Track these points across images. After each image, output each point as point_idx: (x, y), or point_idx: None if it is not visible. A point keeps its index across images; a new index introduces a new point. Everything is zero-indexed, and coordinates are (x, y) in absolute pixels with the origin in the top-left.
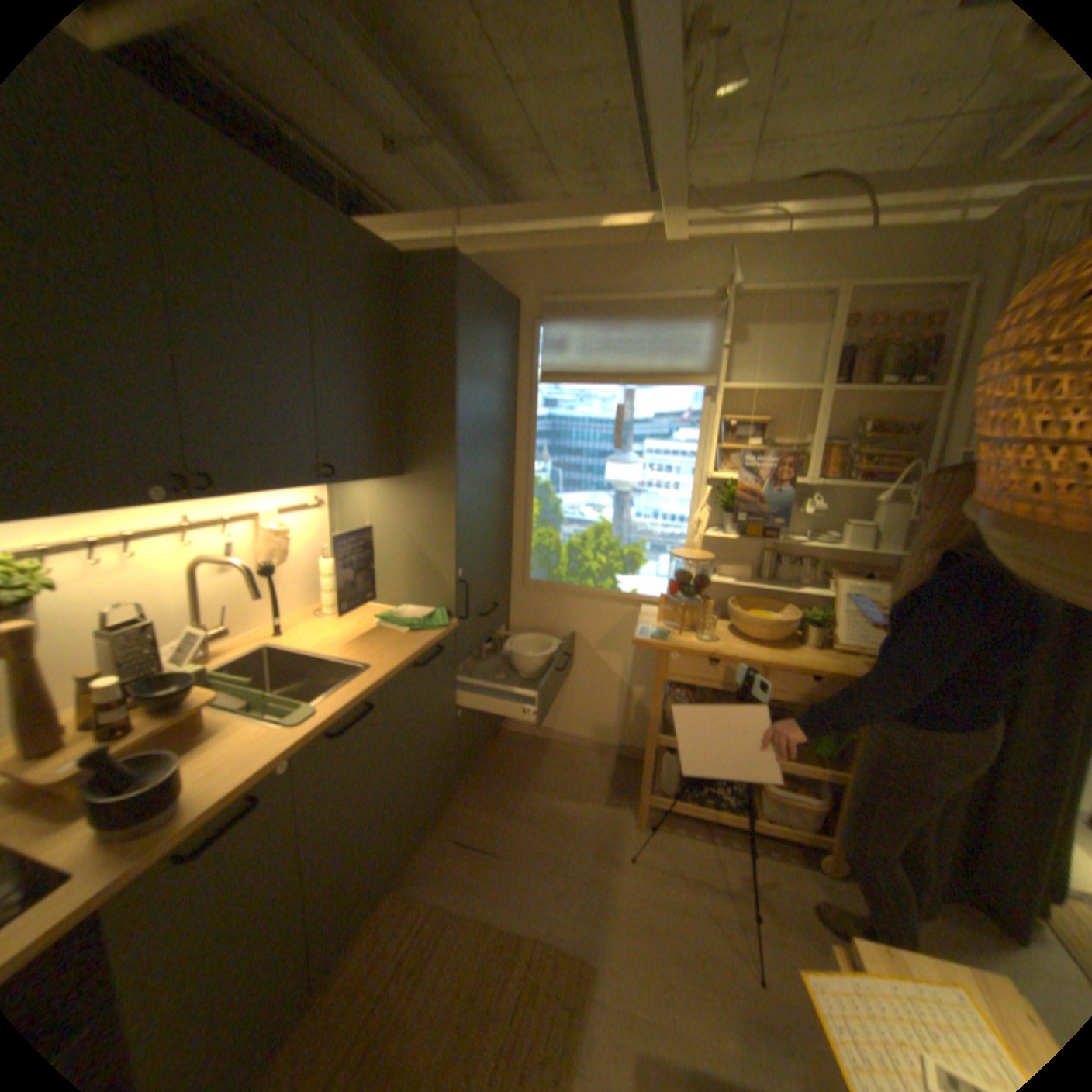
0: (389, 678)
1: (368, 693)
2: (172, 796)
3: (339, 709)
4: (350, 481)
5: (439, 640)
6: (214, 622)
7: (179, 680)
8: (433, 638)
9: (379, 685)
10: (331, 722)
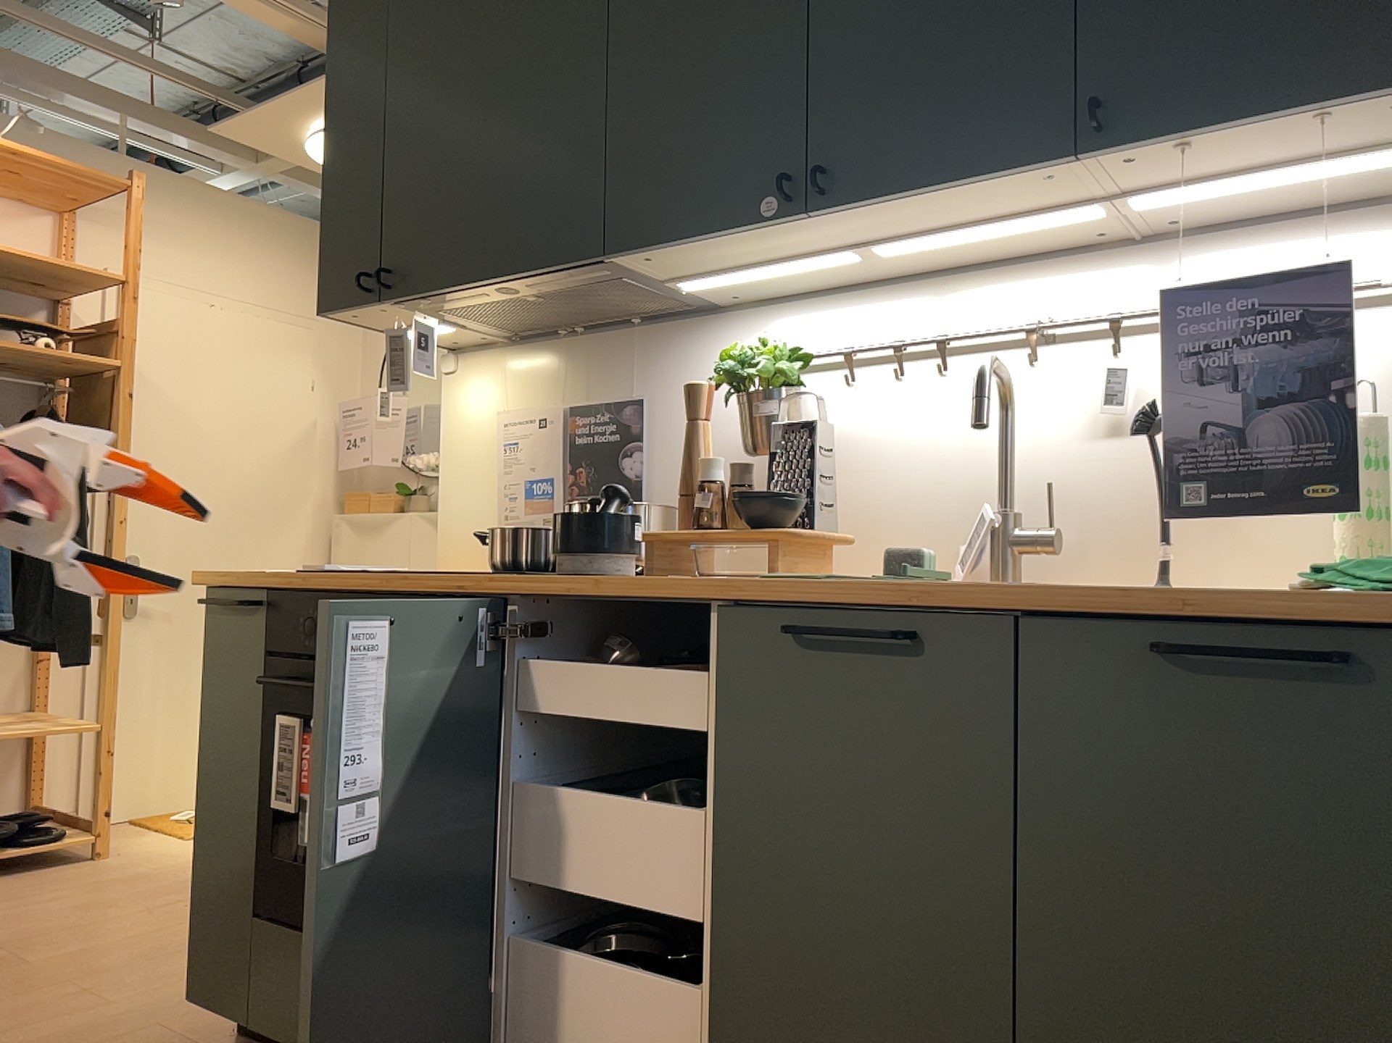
0: (998, 601)
1: (913, 598)
2: (599, 557)
3: (844, 597)
4: (1243, 135)
5: (1322, 606)
6: (1076, 530)
7: (791, 498)
8: (1336, 609)
9: (955, 600)
10: (795, 595)
